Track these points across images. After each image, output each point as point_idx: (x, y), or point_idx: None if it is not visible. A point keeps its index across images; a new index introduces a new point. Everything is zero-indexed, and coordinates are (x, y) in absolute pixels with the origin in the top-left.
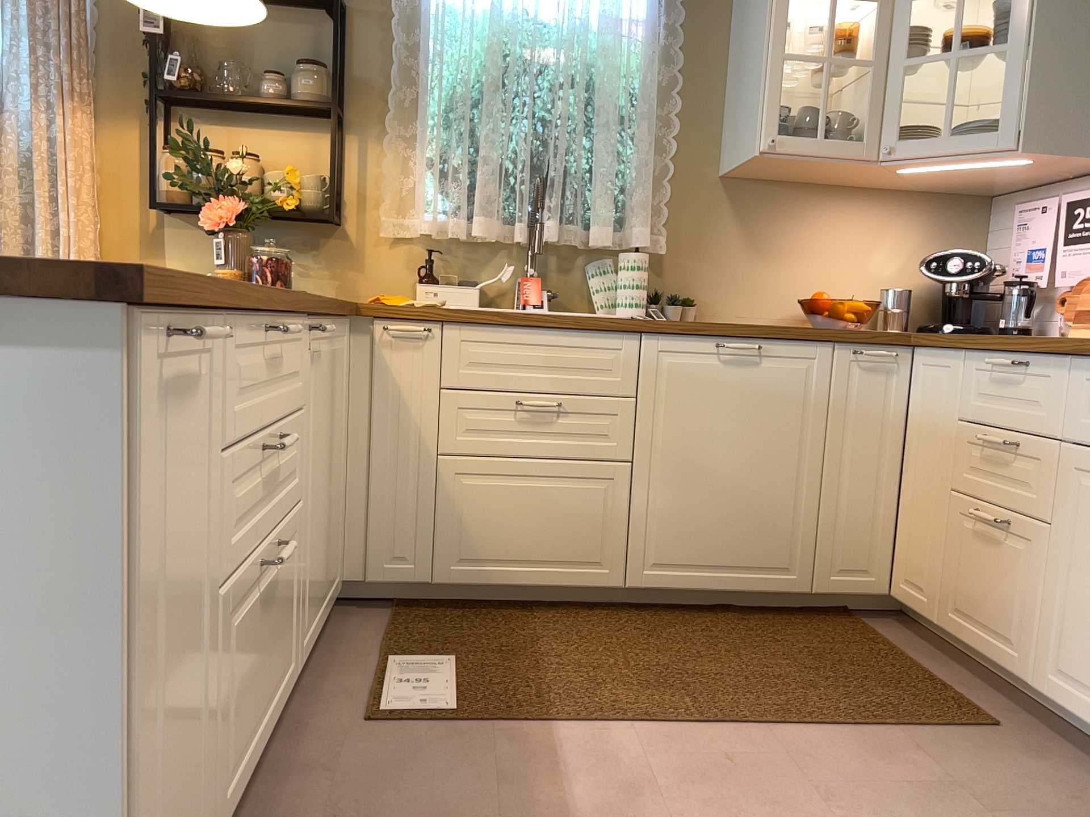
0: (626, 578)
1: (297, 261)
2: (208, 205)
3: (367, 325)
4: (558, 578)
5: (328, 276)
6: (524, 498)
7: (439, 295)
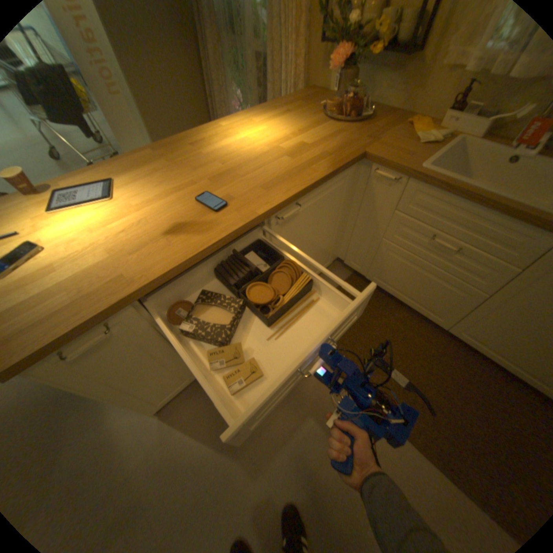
0: (452, 329)
1: (389, 77)
2: (337, 48)
3: (371, 164)
4: (417, 309)
5: (402, 91)
6: (416, 275)
7: (458, 122)
